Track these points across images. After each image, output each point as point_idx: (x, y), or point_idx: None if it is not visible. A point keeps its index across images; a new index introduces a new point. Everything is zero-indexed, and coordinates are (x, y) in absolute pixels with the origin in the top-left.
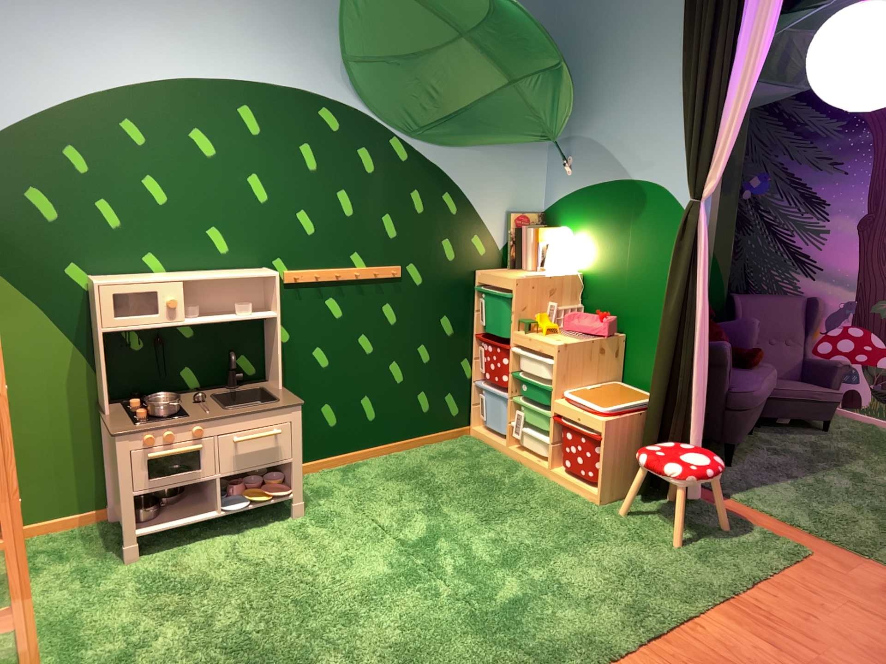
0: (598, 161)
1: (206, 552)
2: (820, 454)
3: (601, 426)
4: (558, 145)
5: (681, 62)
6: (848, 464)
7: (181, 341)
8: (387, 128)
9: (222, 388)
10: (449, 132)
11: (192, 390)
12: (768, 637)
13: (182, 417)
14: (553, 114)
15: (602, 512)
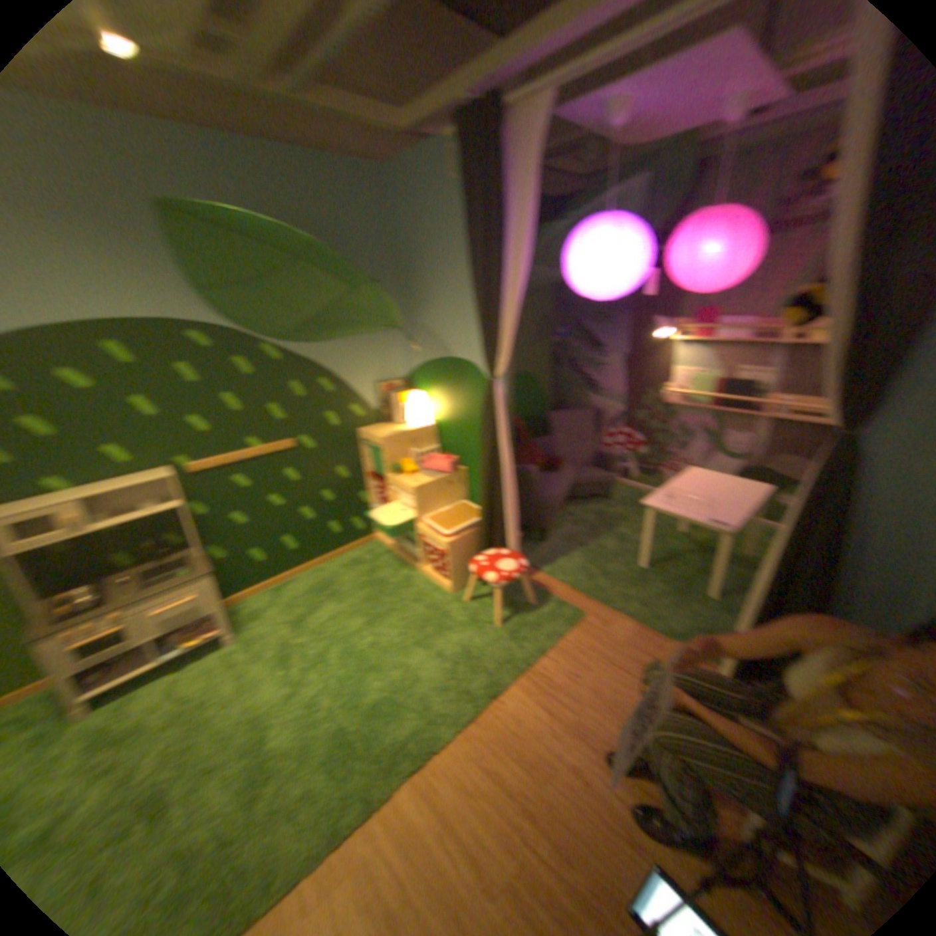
0: (431, 343)
1: (145, 698)
2: (602, 522)
3: (443, 546)
4: (404, 329)
5: (472, 268)
6: (618, 528)
7: (100, 537)
8: (252, 338)
9: (148, 564)
10: (310, 333)
11: (122, 570)
12: (545, 705)
13: (96, 610)
14: (388, 312)
15: (451, 602)
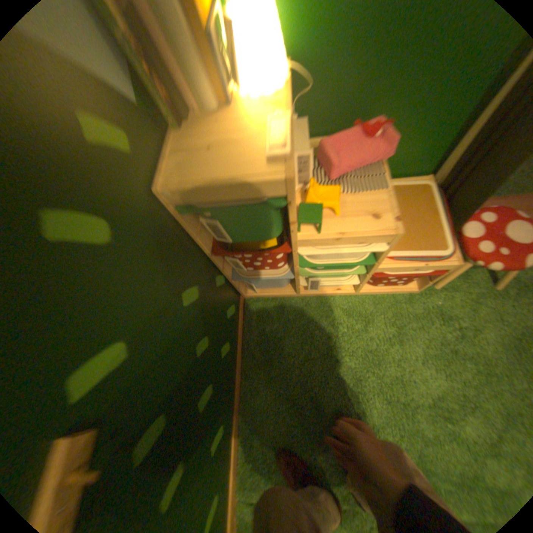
0: None
1: None
2: None
3: (451, 267)
4: None
5: None
6: None
7: None
8: None
9: None
10: None
11: None
12: None
13: None
14: None
15: (427, 298)
